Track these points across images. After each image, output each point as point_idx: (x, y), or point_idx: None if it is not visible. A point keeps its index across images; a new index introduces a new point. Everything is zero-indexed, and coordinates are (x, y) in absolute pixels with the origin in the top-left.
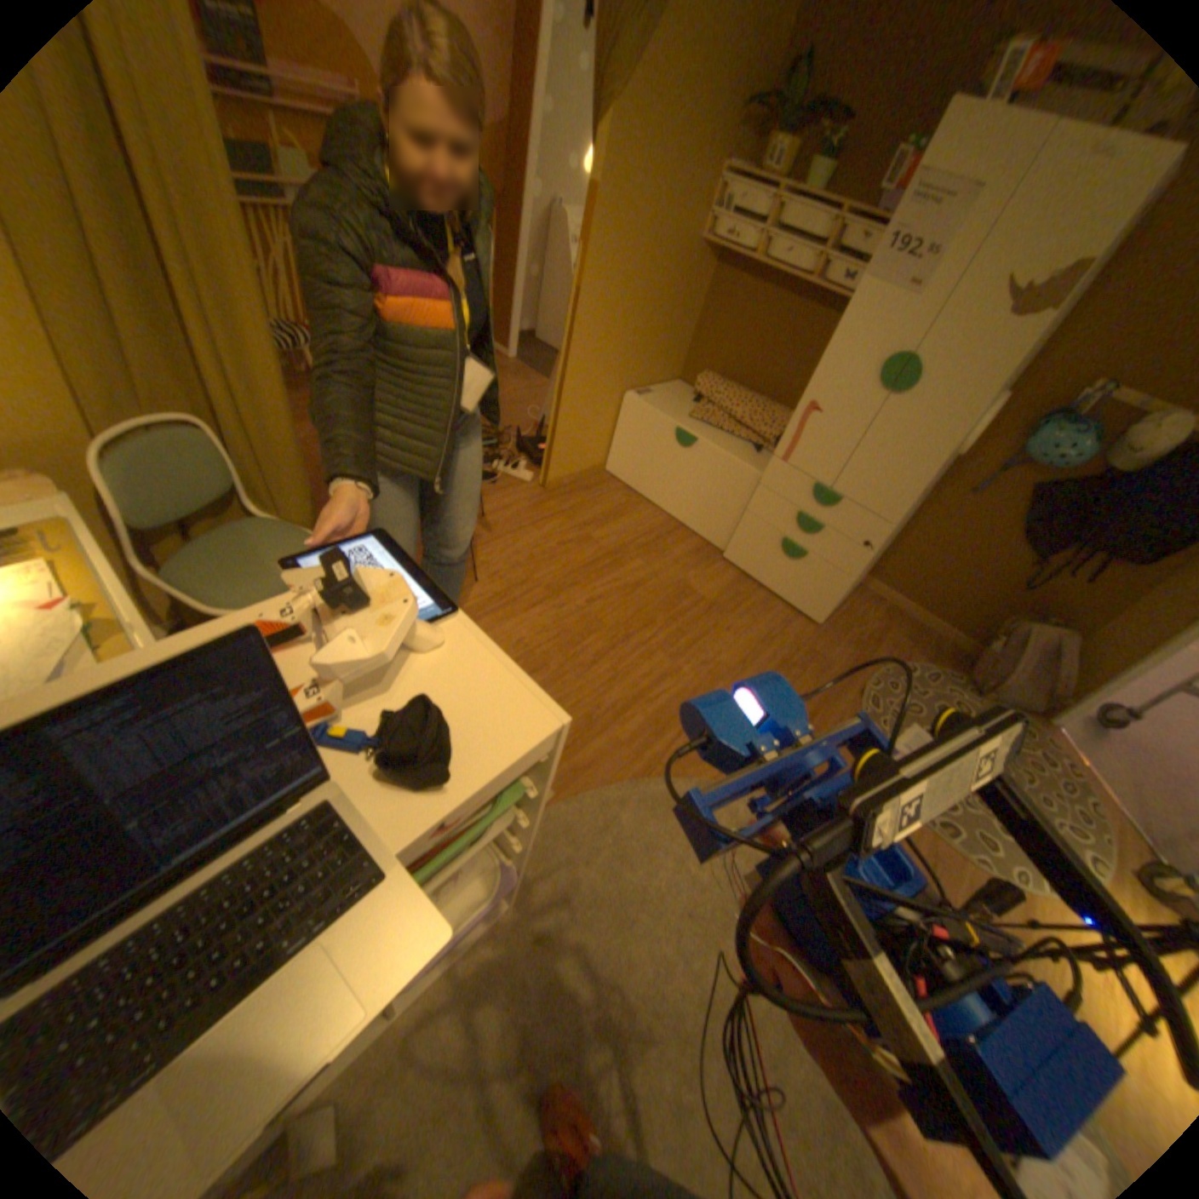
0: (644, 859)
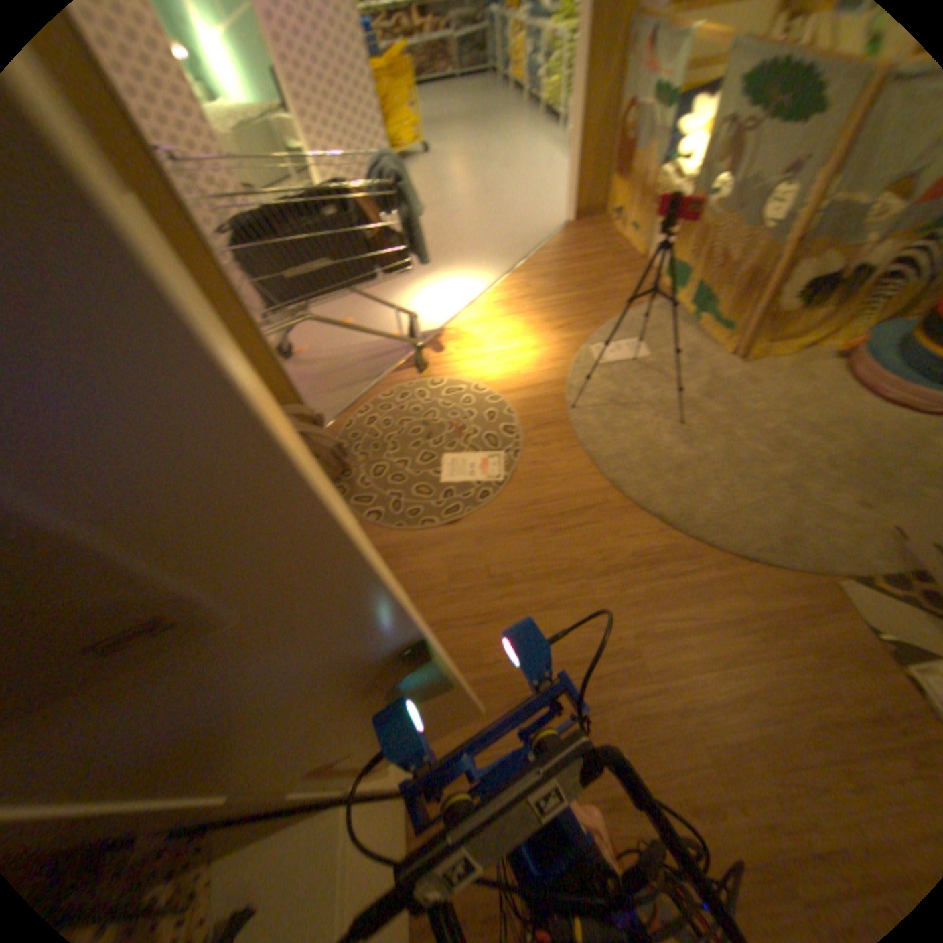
0: (767, 513)
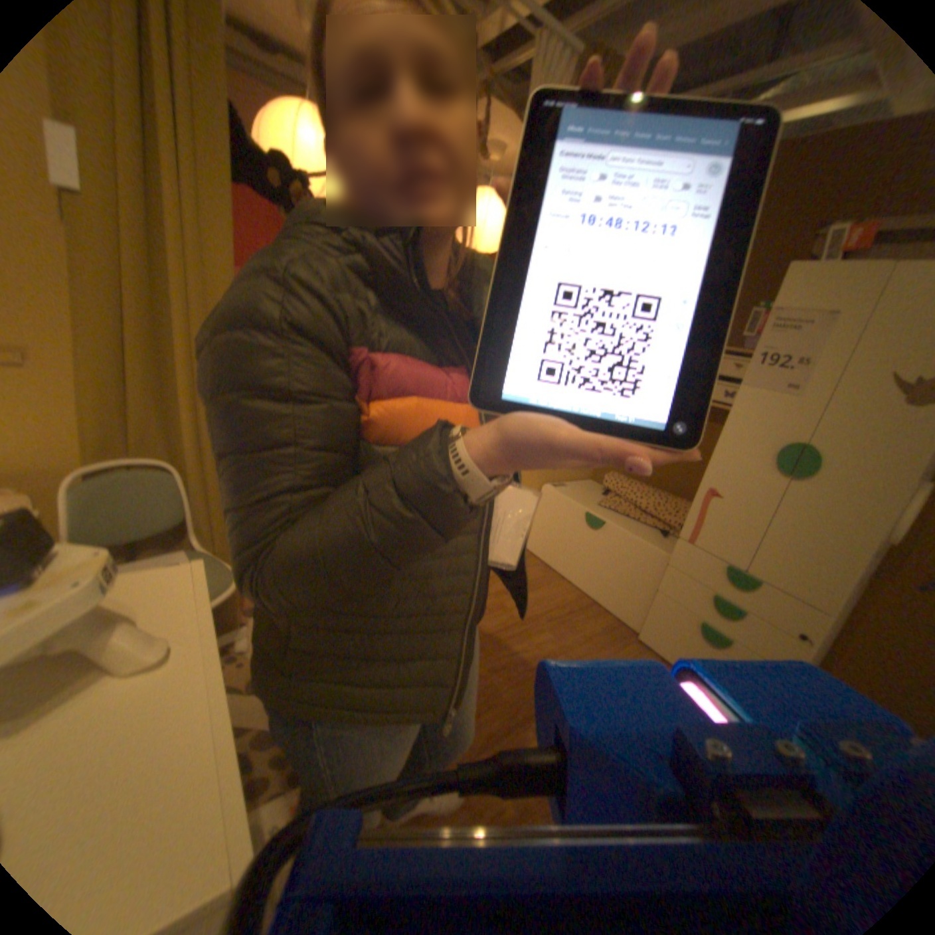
0: None
